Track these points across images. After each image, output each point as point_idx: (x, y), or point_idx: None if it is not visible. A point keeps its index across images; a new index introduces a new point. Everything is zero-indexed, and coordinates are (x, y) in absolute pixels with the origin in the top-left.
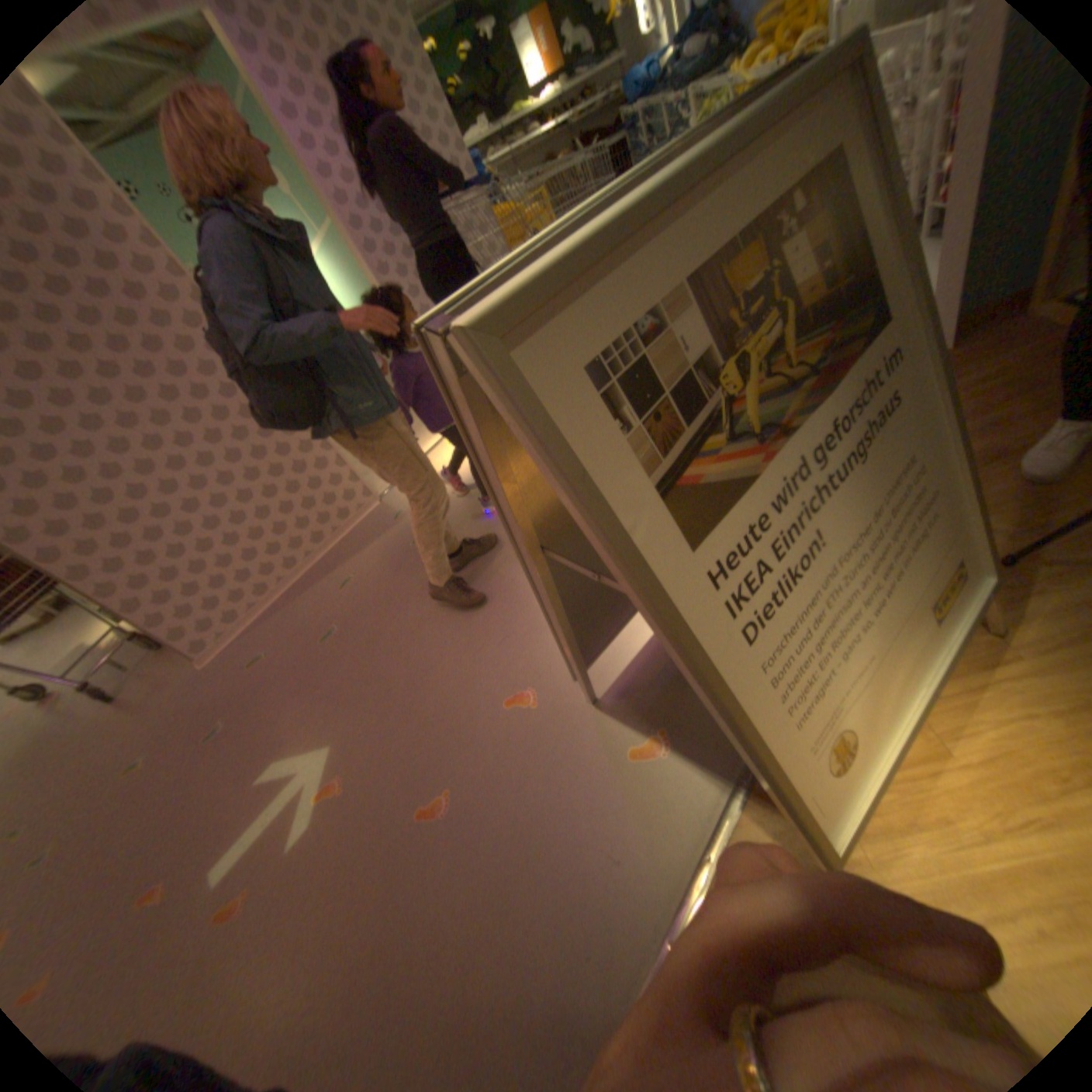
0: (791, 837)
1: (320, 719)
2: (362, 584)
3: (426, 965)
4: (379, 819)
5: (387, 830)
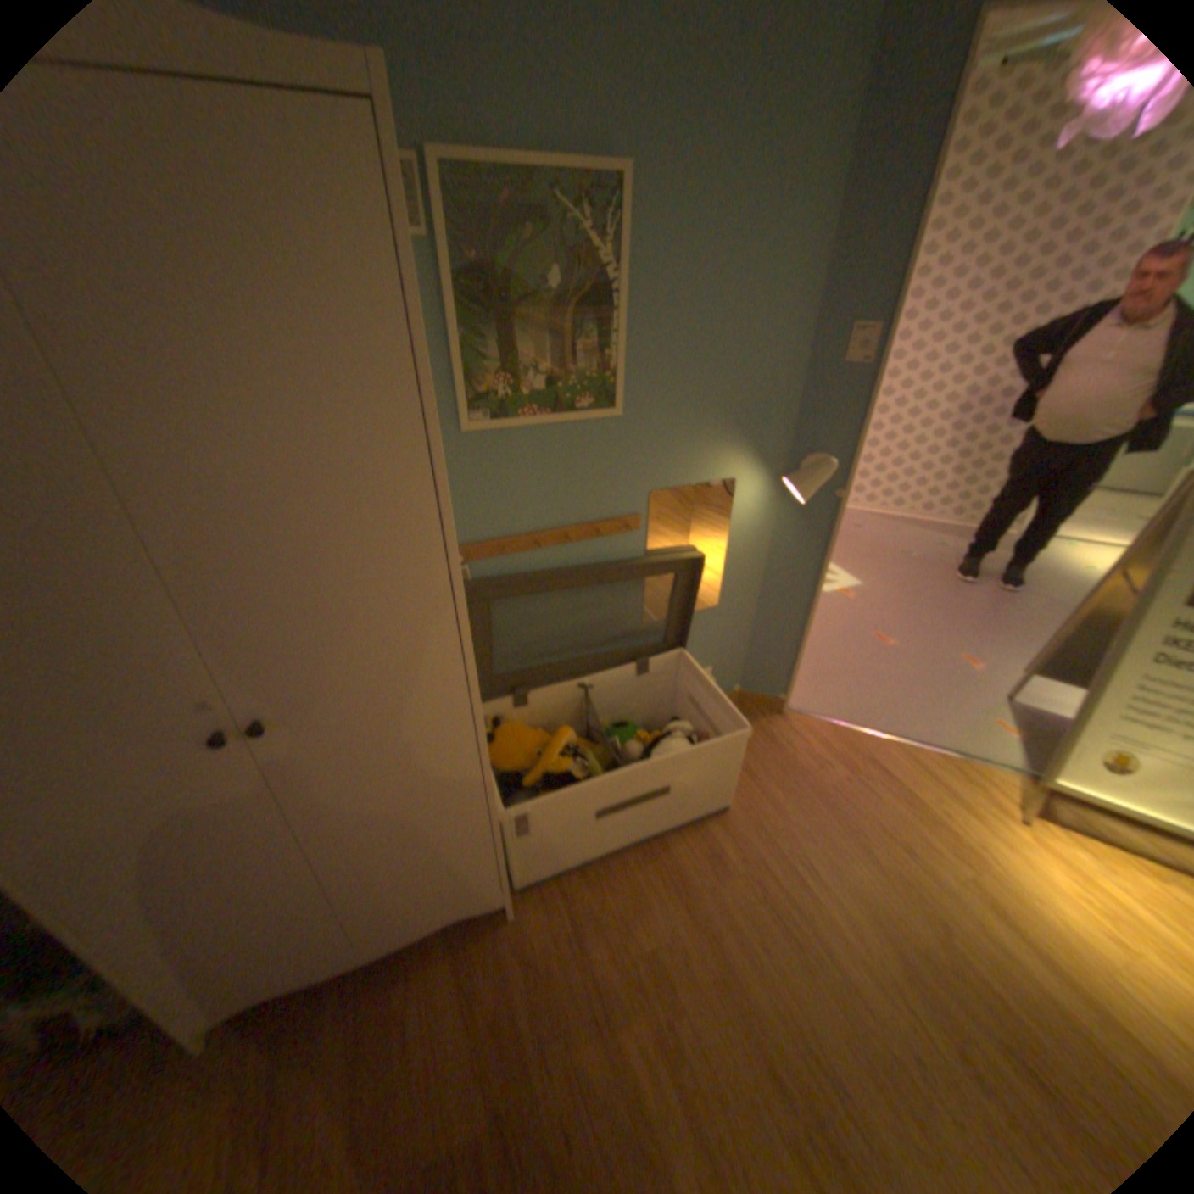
0: (1030, 800)
1: (868, 576)
2: (952, 558)
3: (835, 660)
4: (859, 622)
5: (858, 627)
